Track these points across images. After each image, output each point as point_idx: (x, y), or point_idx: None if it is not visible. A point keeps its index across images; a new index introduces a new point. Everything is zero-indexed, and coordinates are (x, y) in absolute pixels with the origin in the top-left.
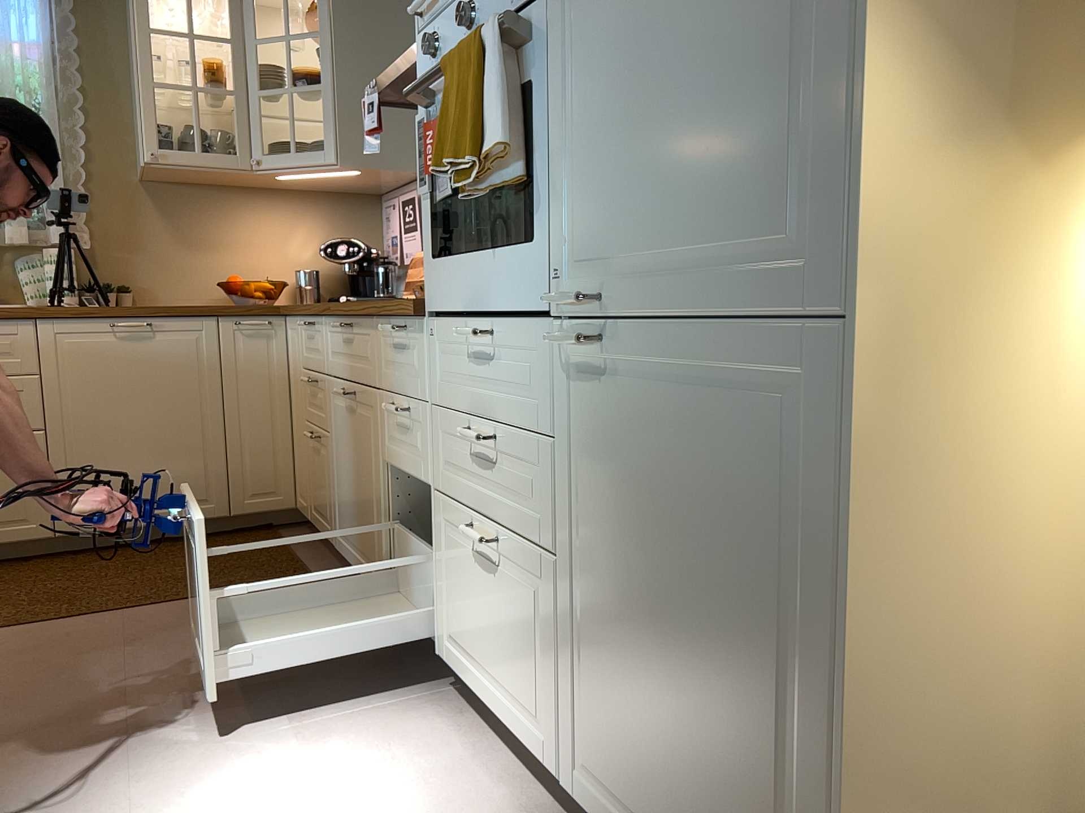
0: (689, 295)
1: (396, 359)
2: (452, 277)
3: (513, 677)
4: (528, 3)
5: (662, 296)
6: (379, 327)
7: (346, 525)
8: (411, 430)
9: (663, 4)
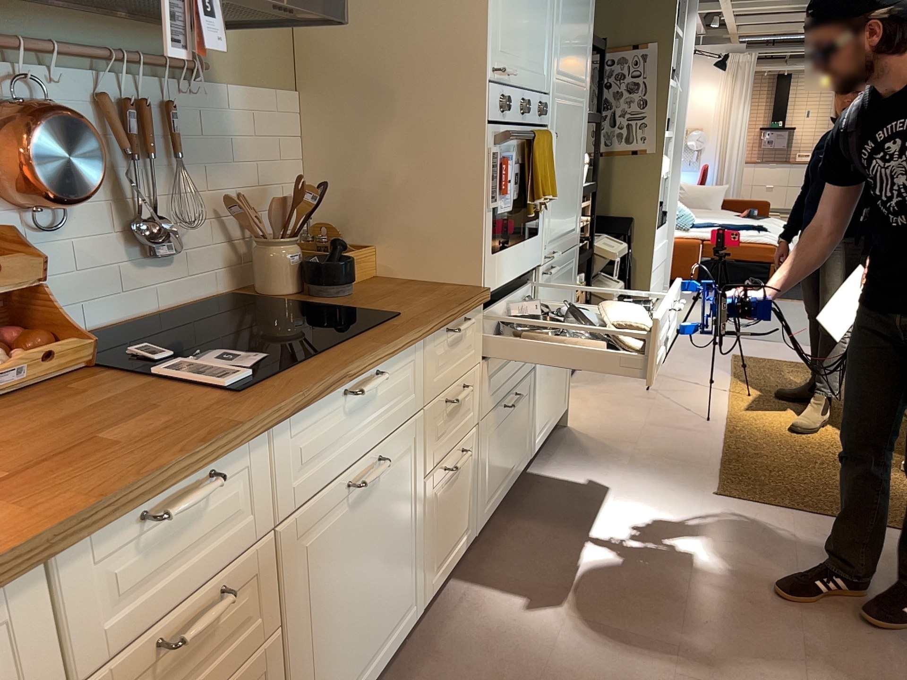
0: (563, 246)
1: (452, 354)
2: (502, 264)
3: (516, 449)
4: (540, 128)
5: (560, 247)
6: (419, 344)
7: (343, 673)
8: (462, 401)
9: (565, 160)
